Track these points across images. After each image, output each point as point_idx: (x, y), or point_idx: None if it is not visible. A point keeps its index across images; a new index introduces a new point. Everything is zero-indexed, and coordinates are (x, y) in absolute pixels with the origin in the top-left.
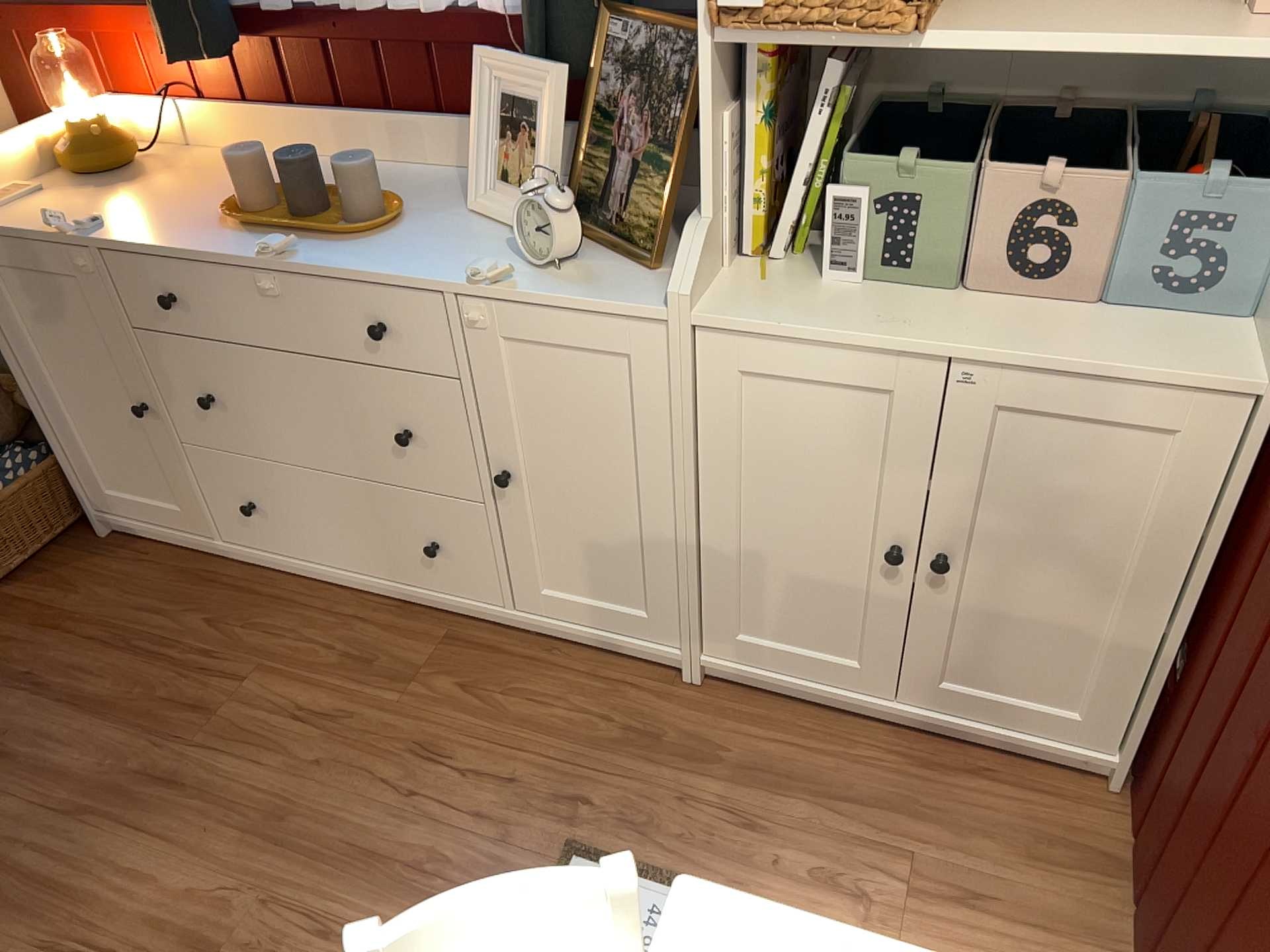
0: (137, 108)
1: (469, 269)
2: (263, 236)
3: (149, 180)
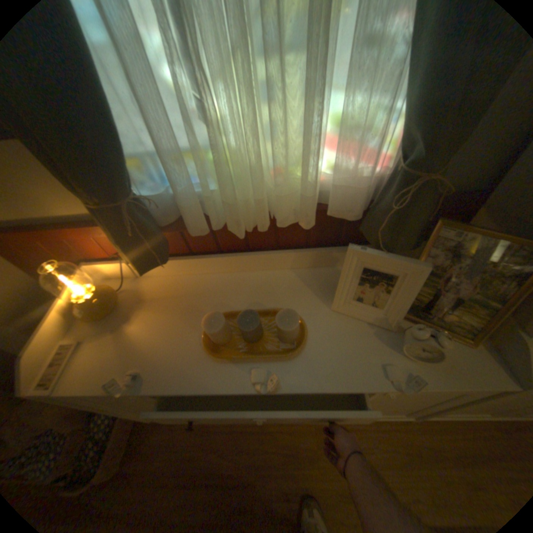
0: (103, 269)
1: (386, 375)
2: (242, 364)
3: (135, 315)
